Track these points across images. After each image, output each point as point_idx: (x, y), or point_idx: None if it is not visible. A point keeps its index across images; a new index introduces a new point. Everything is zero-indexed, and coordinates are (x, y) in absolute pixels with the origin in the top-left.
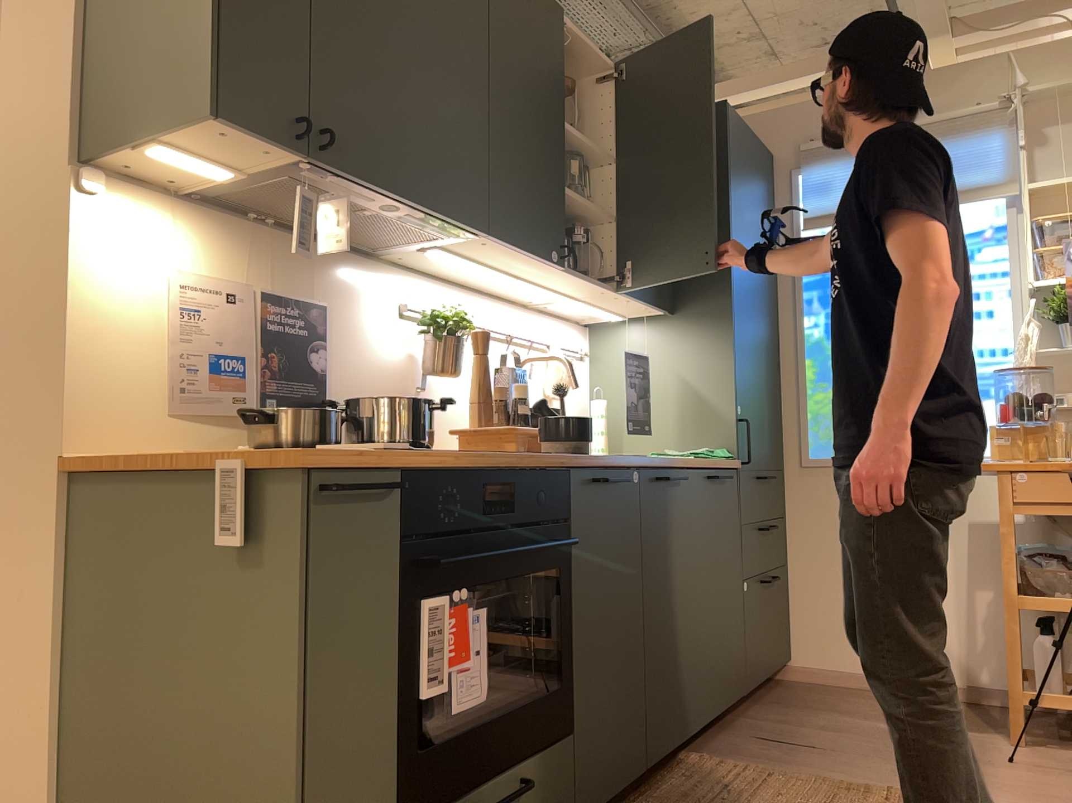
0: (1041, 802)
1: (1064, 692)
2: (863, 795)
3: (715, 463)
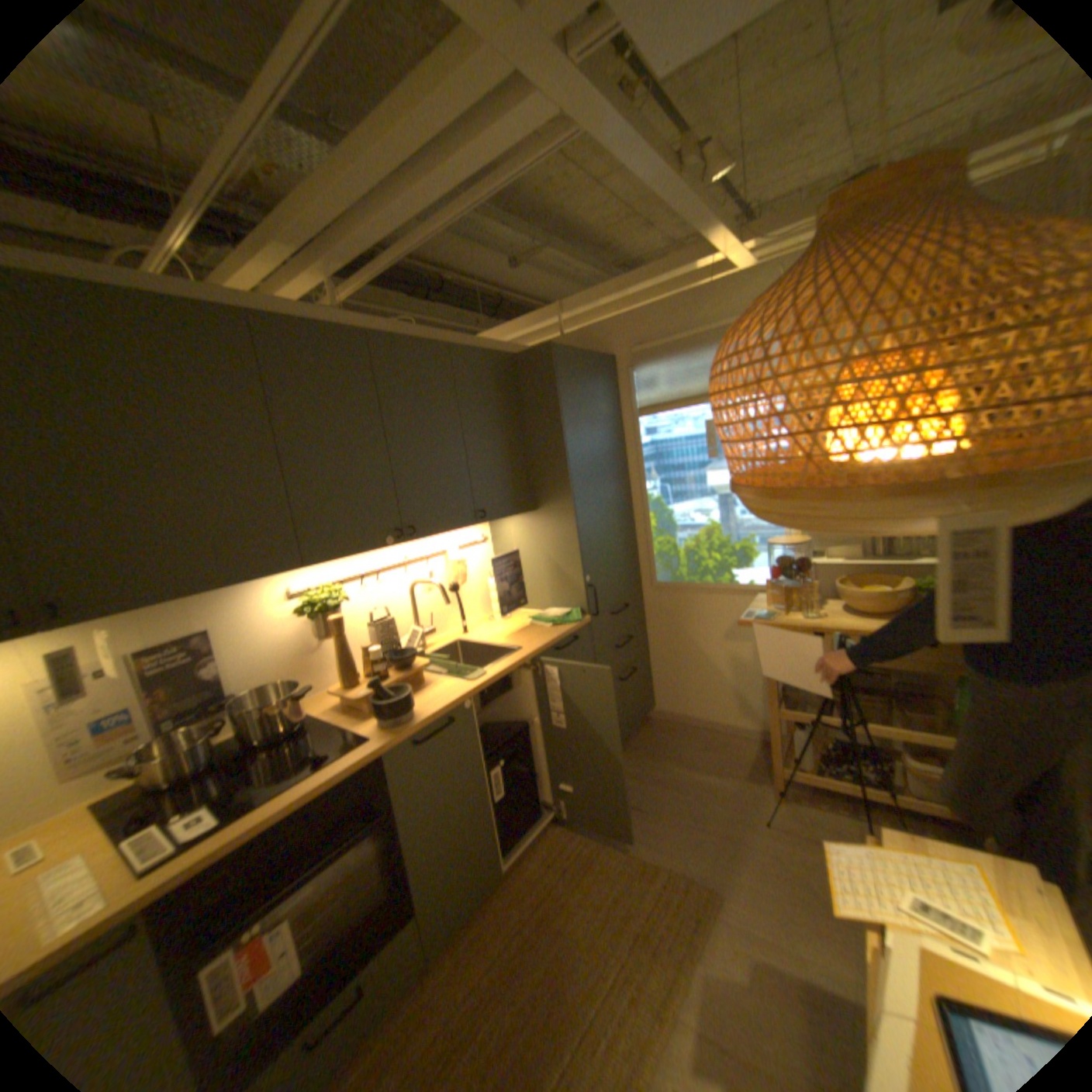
0: (770, 886)
1: (813, 767)
2: (649, 883)
3: (562, 632)
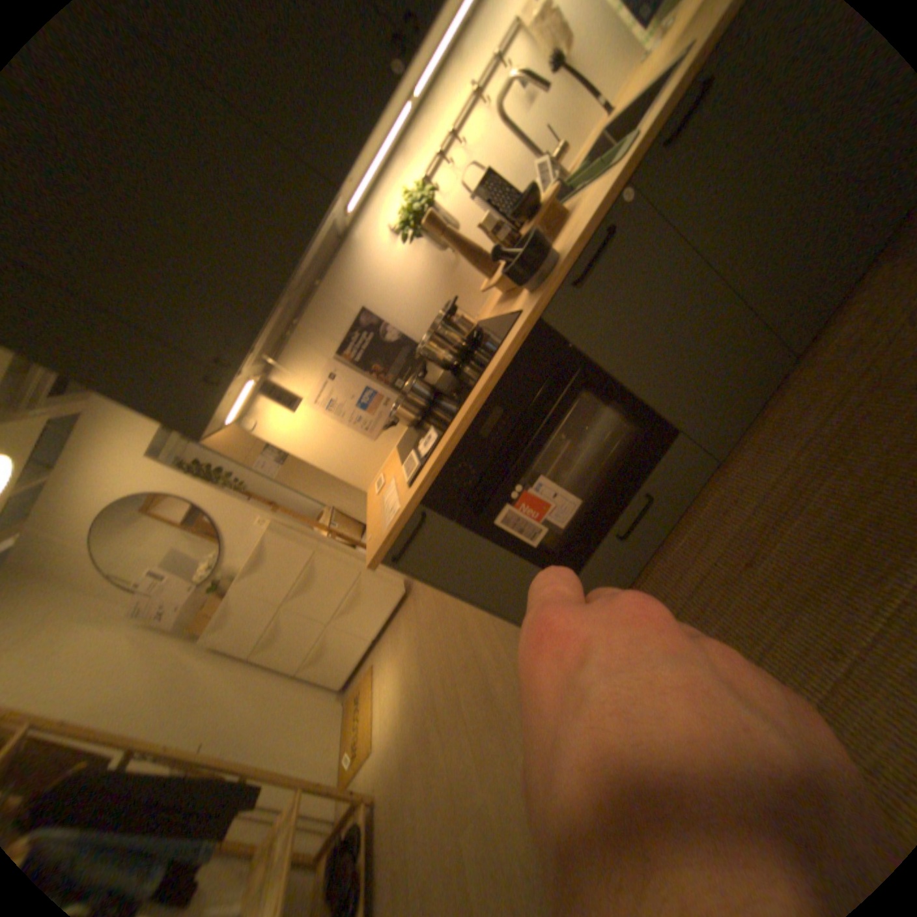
0: None
1: None
2: None
3: None
